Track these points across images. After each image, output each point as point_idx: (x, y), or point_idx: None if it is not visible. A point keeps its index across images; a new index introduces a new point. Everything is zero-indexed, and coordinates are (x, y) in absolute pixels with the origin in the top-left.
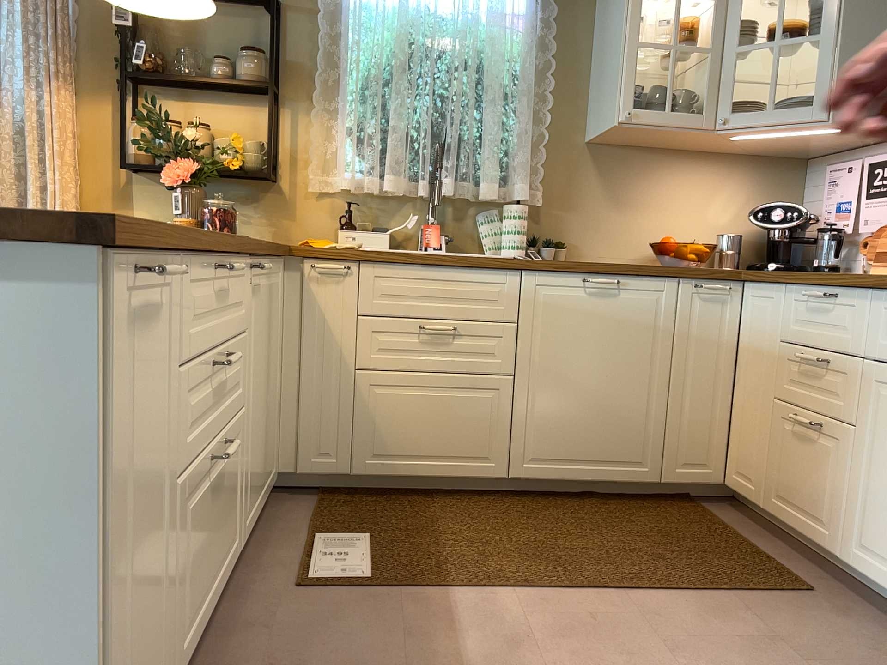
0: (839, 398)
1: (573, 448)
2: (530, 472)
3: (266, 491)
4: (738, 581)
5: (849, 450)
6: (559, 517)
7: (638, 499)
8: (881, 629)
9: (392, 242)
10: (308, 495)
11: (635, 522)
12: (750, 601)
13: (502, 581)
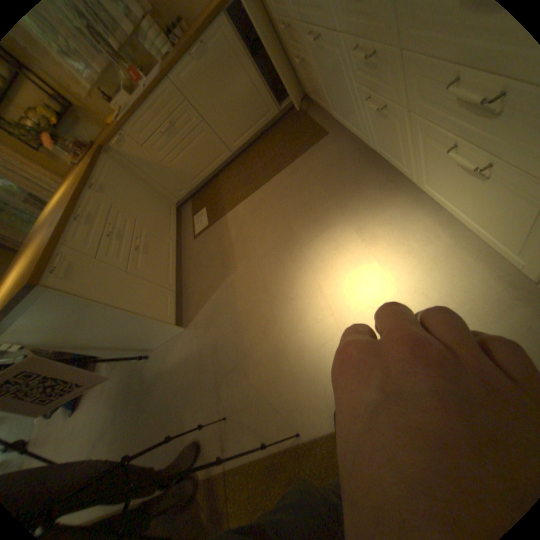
0: (300, 42)
1: (243, 126)
2: (237, 145)
3: (174, 215)
4: (304, 146)
5: (313, 68)
6: (253, 155)
7: (278, 122)
8: (347, 136)
9: (129, 89)
10: (190, 200)
11: (276, 138)
12: (306, 154)
13: (239, 200)
